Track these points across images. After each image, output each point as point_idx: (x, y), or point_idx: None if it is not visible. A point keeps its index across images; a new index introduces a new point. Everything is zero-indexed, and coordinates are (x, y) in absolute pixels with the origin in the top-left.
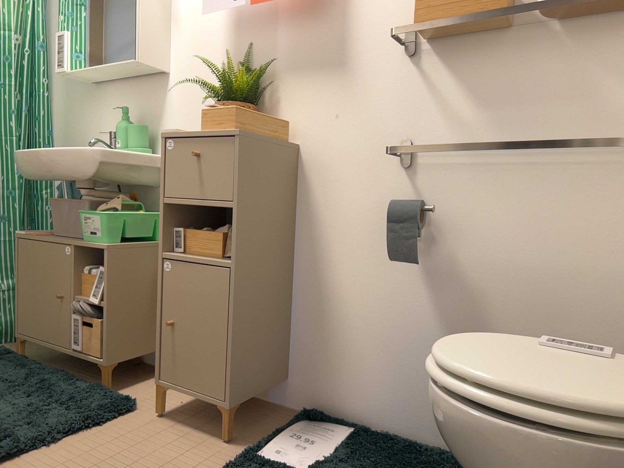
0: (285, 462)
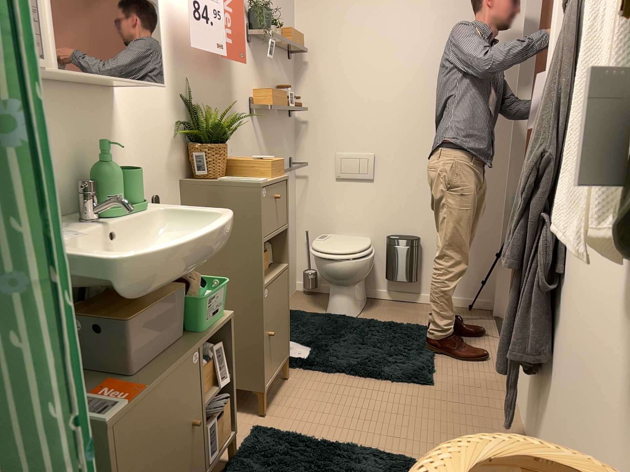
0: (306, 350)
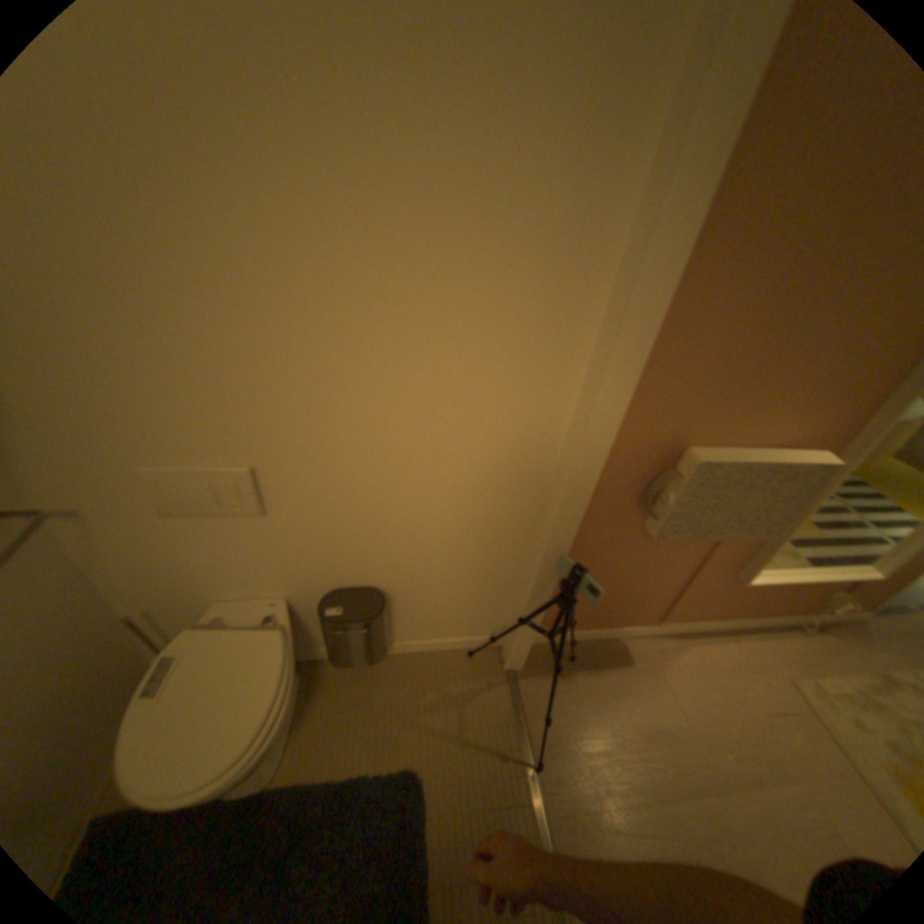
0: None
